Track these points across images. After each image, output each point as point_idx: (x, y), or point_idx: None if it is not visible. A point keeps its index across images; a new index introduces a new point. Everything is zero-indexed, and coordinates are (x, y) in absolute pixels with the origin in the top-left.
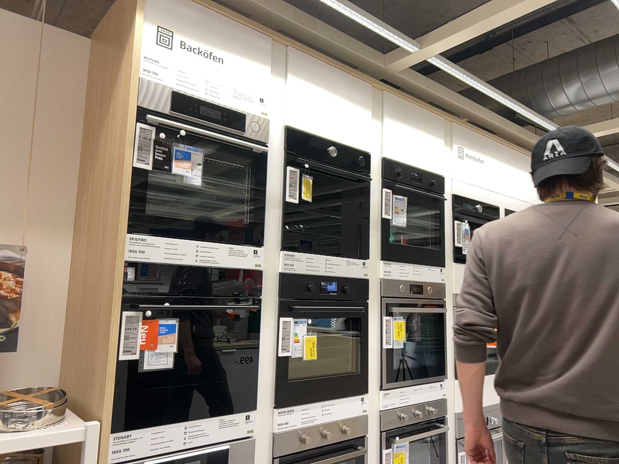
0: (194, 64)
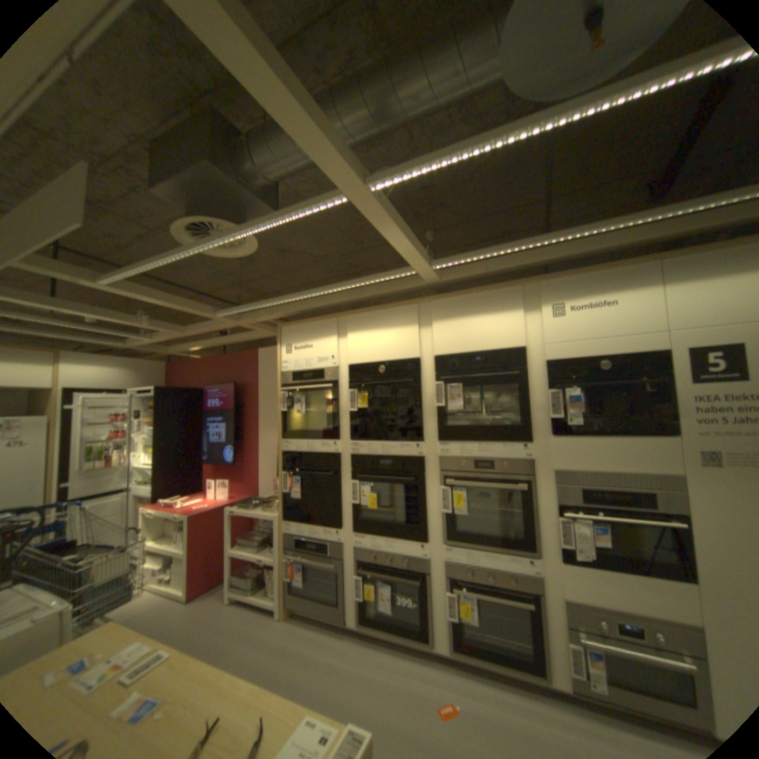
0: (296, 353)
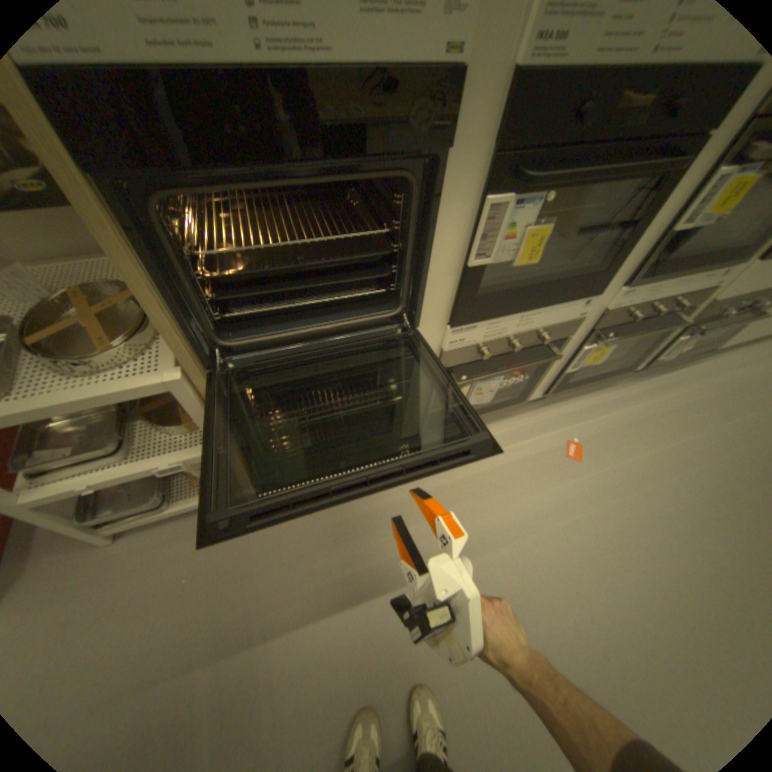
0: None
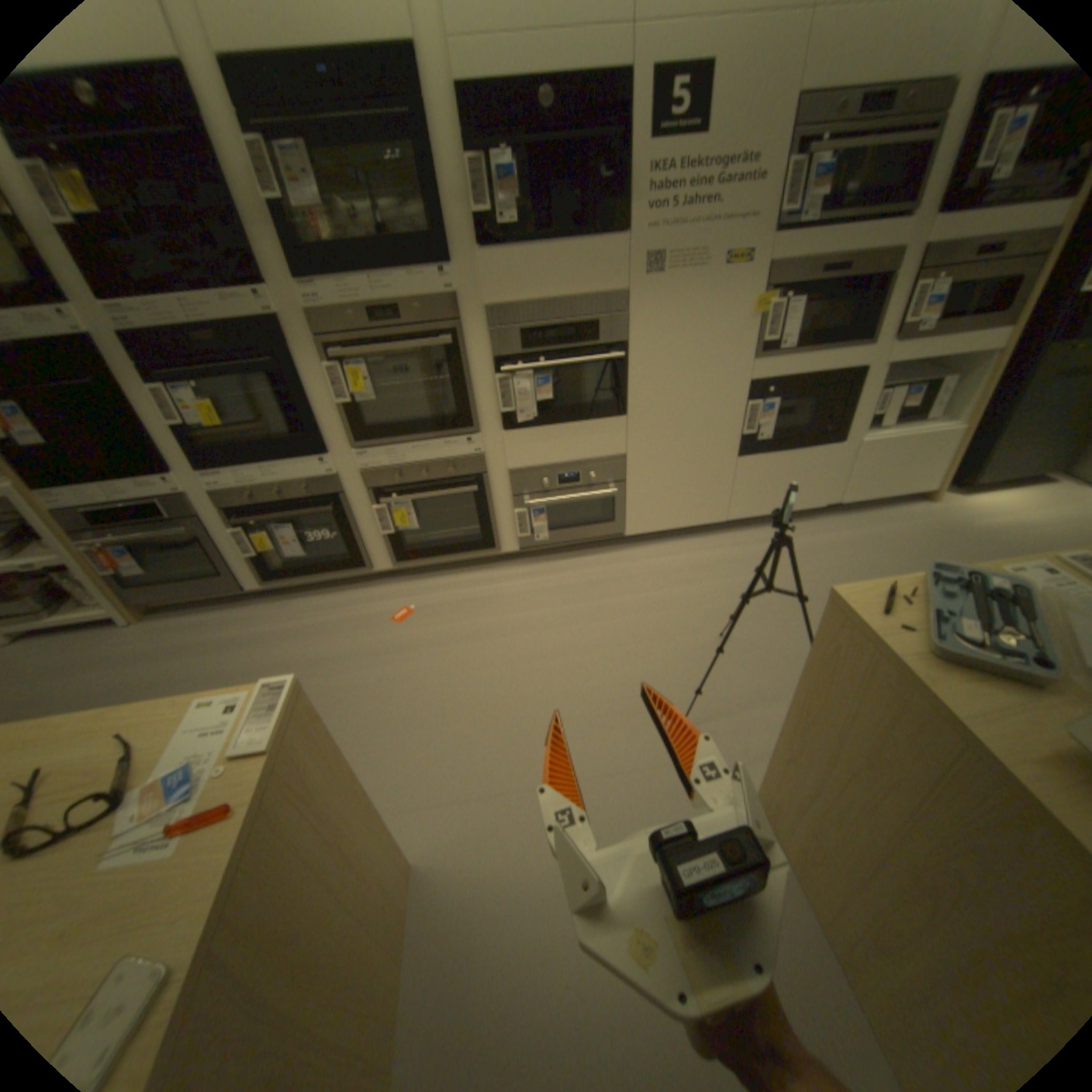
0: None
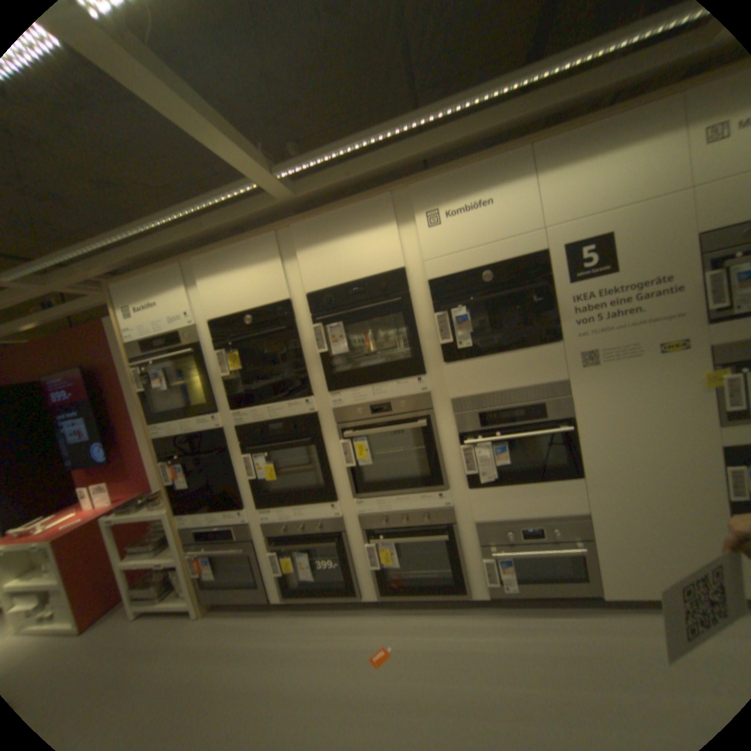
0: (136, 315)
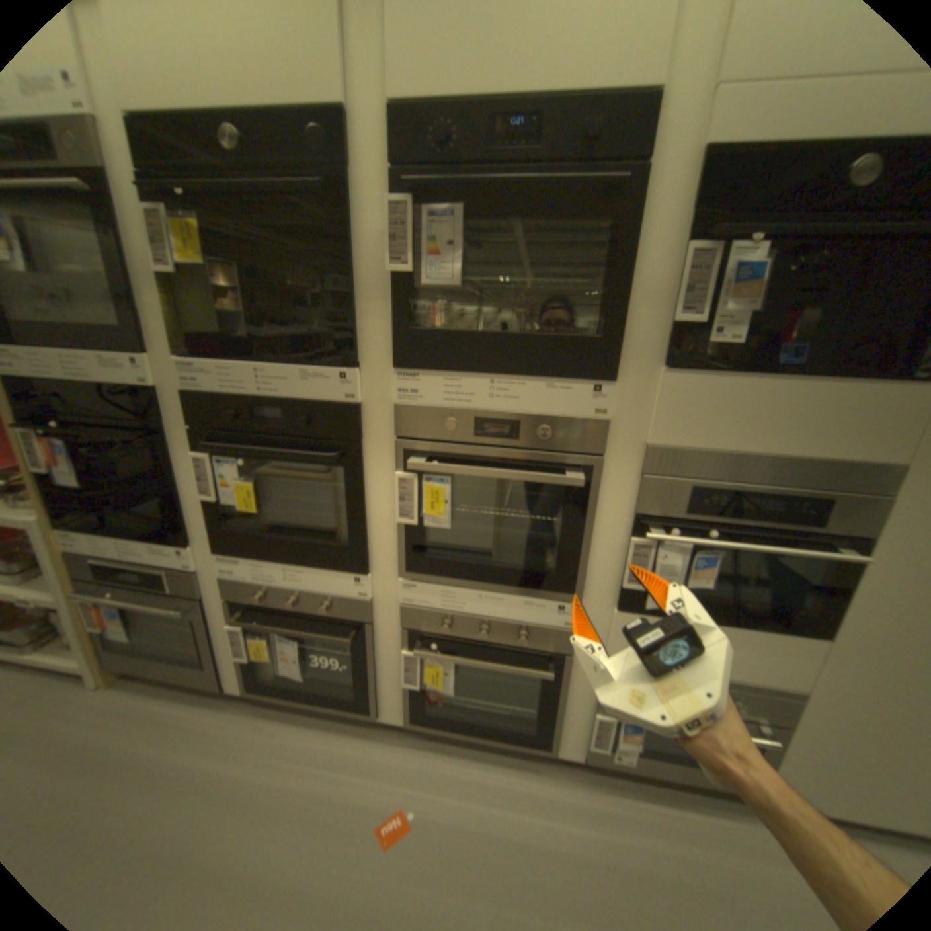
0: None
